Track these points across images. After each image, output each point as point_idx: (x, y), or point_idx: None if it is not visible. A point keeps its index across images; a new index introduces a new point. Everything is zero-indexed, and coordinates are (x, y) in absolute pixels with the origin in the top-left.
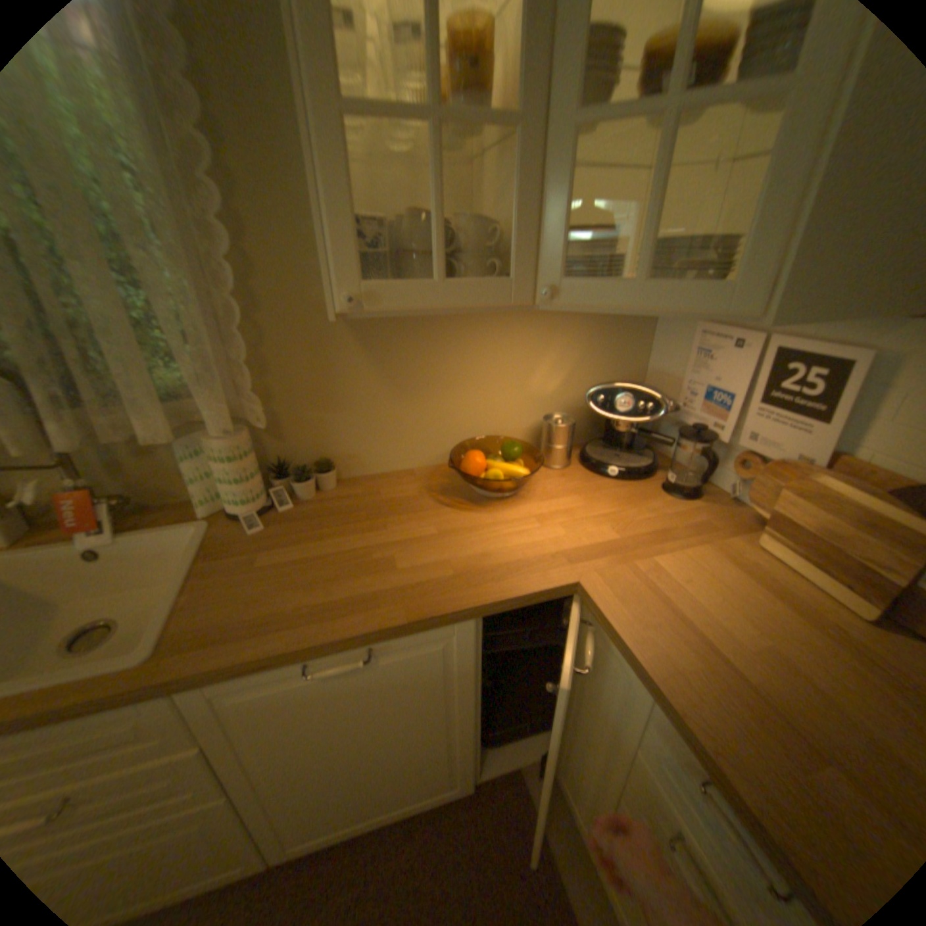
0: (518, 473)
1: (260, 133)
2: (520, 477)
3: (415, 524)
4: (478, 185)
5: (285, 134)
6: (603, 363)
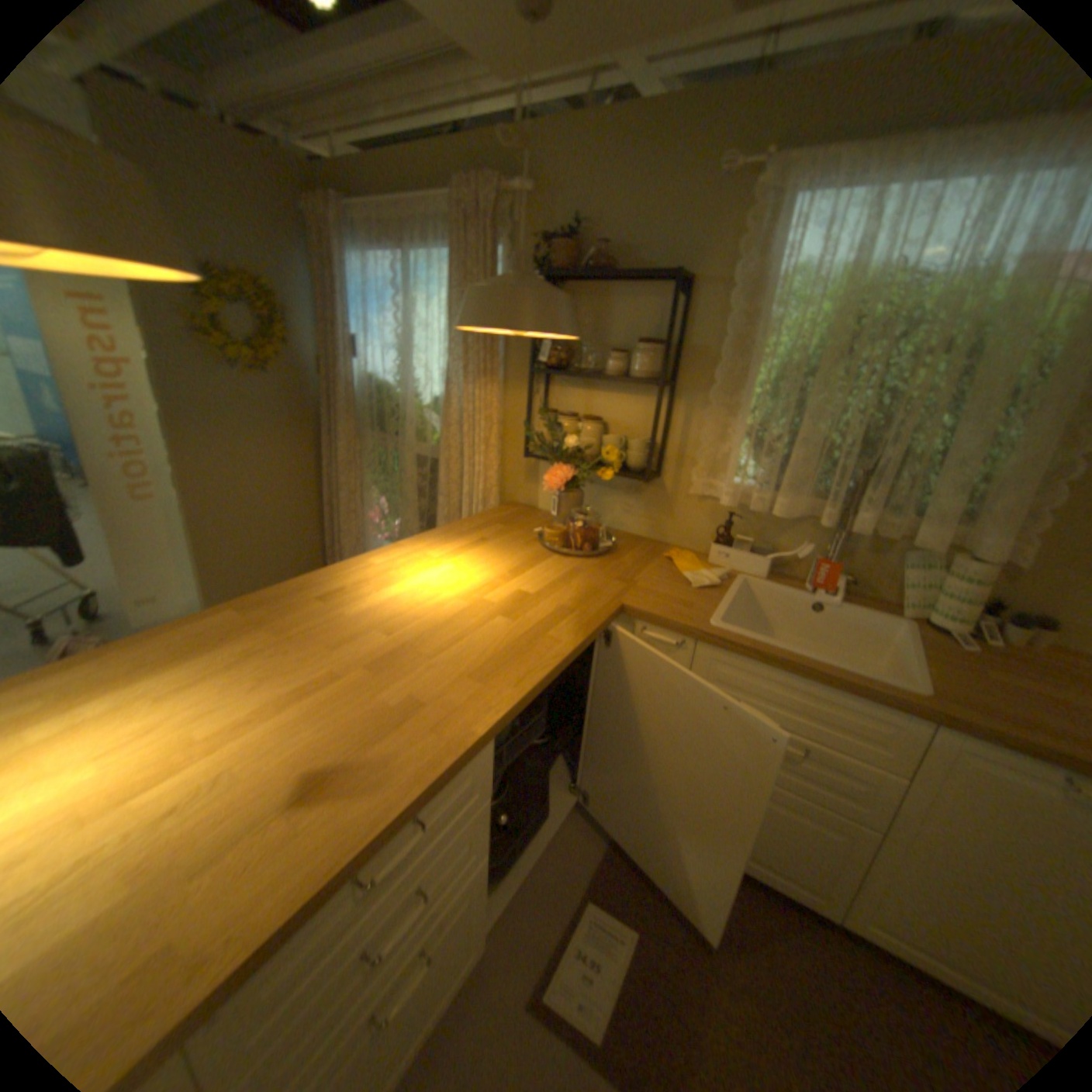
0: None
1: None
2: None
3: None
4: None
5: None
6: None
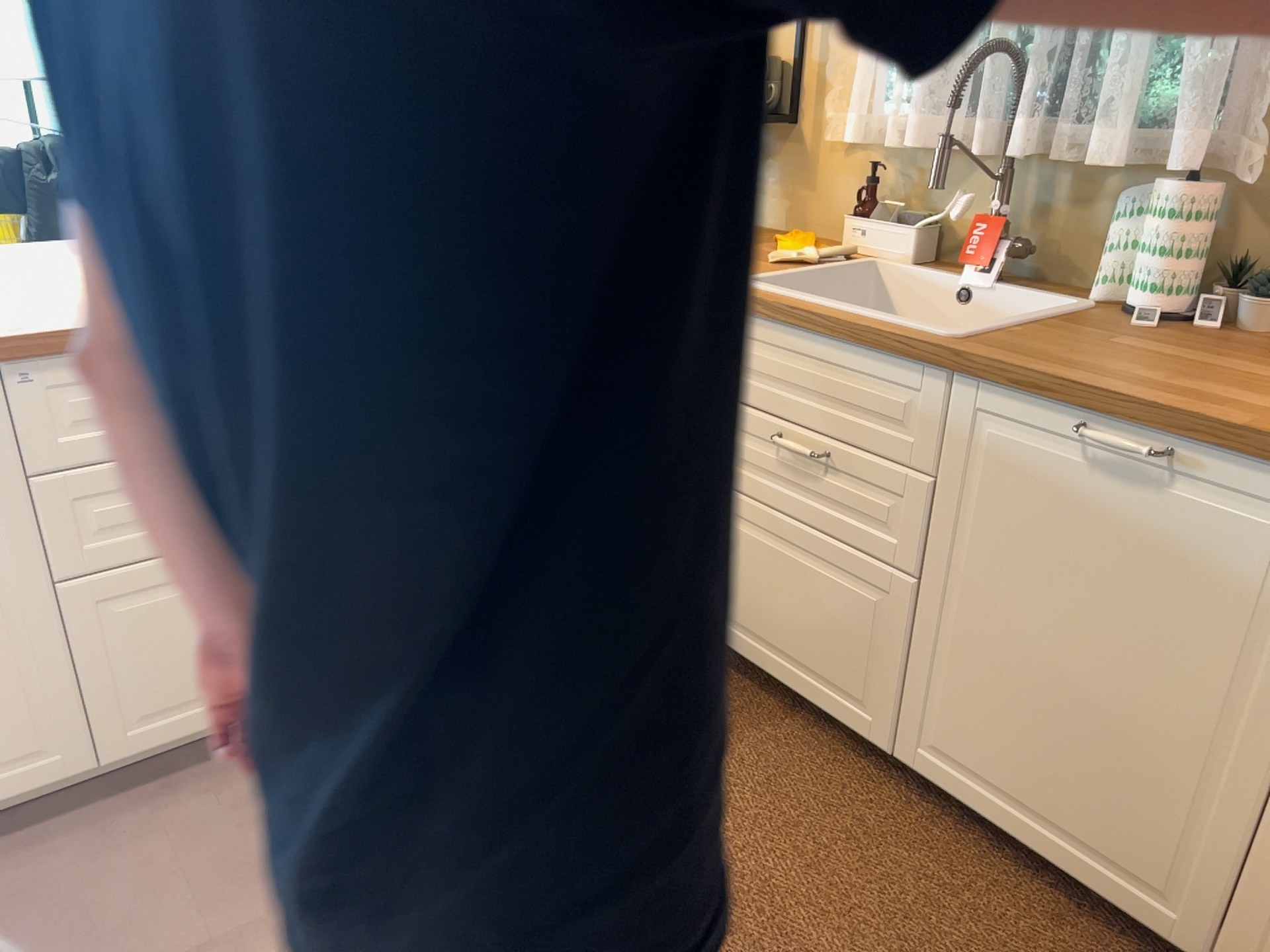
0: None
1: None
2: None
3: None
4: None
5: None
6: None
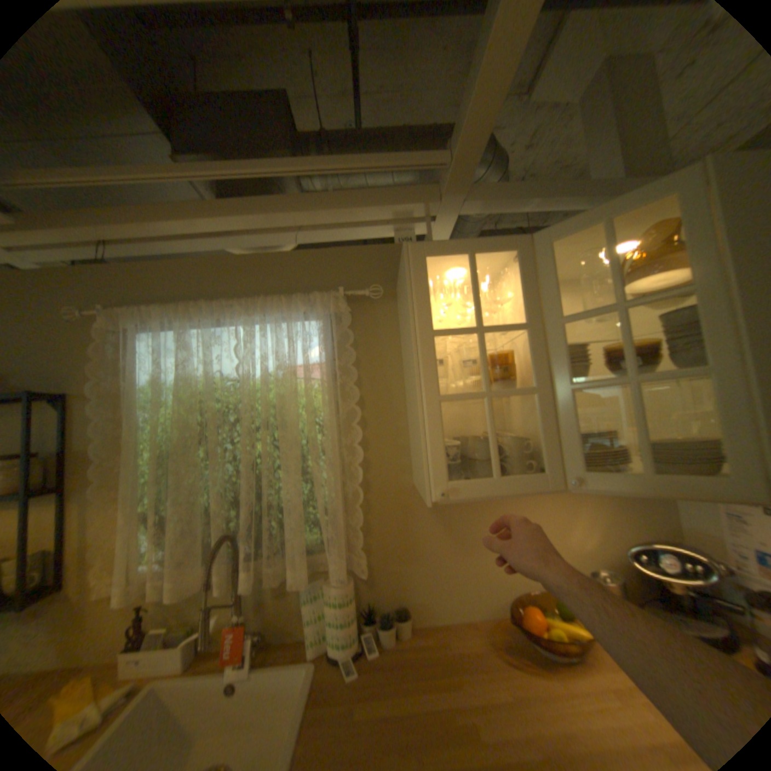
0: (582, 636)
1: (384, 400)
2: (584, 640)
3: (490, 687)
4: (507, 410)
5: (396, 398)
6: (635, 523)
